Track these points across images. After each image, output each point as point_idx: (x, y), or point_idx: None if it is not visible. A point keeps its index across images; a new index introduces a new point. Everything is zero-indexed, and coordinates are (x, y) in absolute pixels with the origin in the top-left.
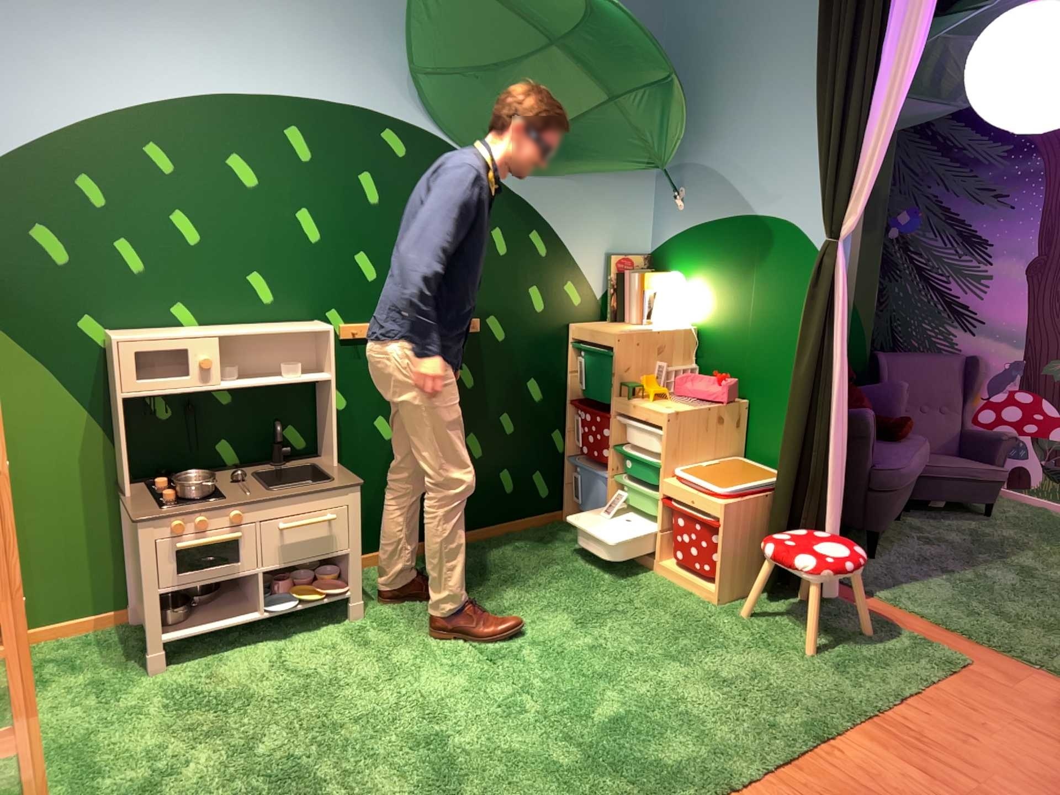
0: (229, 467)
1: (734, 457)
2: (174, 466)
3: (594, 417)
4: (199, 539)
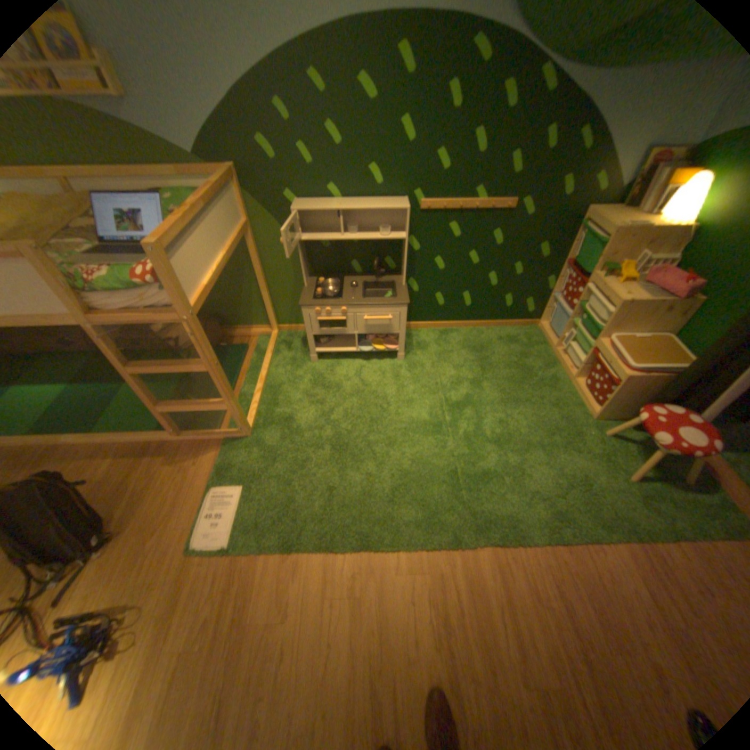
0: (356, 274)
1: (667, 334)
2: (331, 270)
3: (581, 273)
4: (326, 318)
